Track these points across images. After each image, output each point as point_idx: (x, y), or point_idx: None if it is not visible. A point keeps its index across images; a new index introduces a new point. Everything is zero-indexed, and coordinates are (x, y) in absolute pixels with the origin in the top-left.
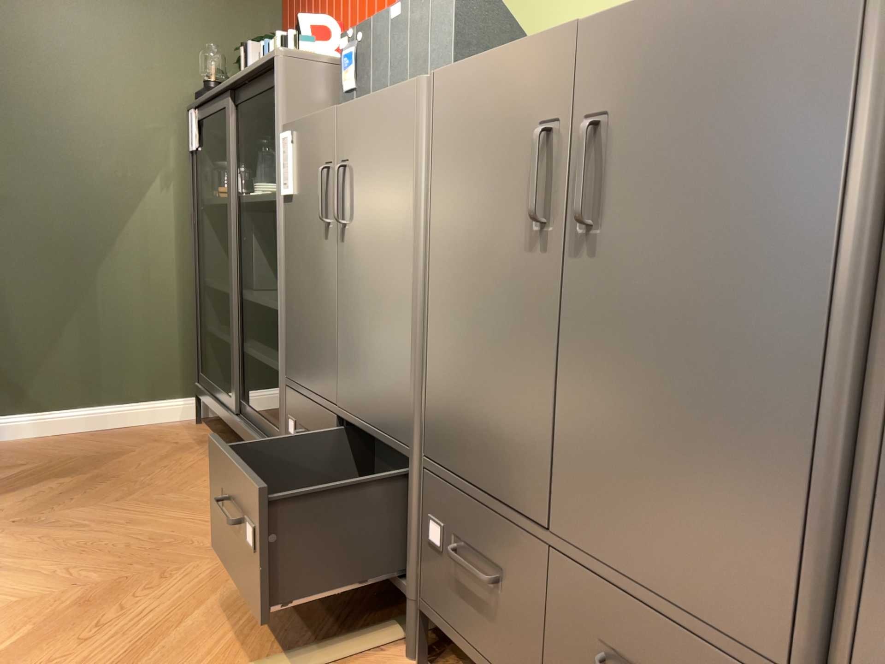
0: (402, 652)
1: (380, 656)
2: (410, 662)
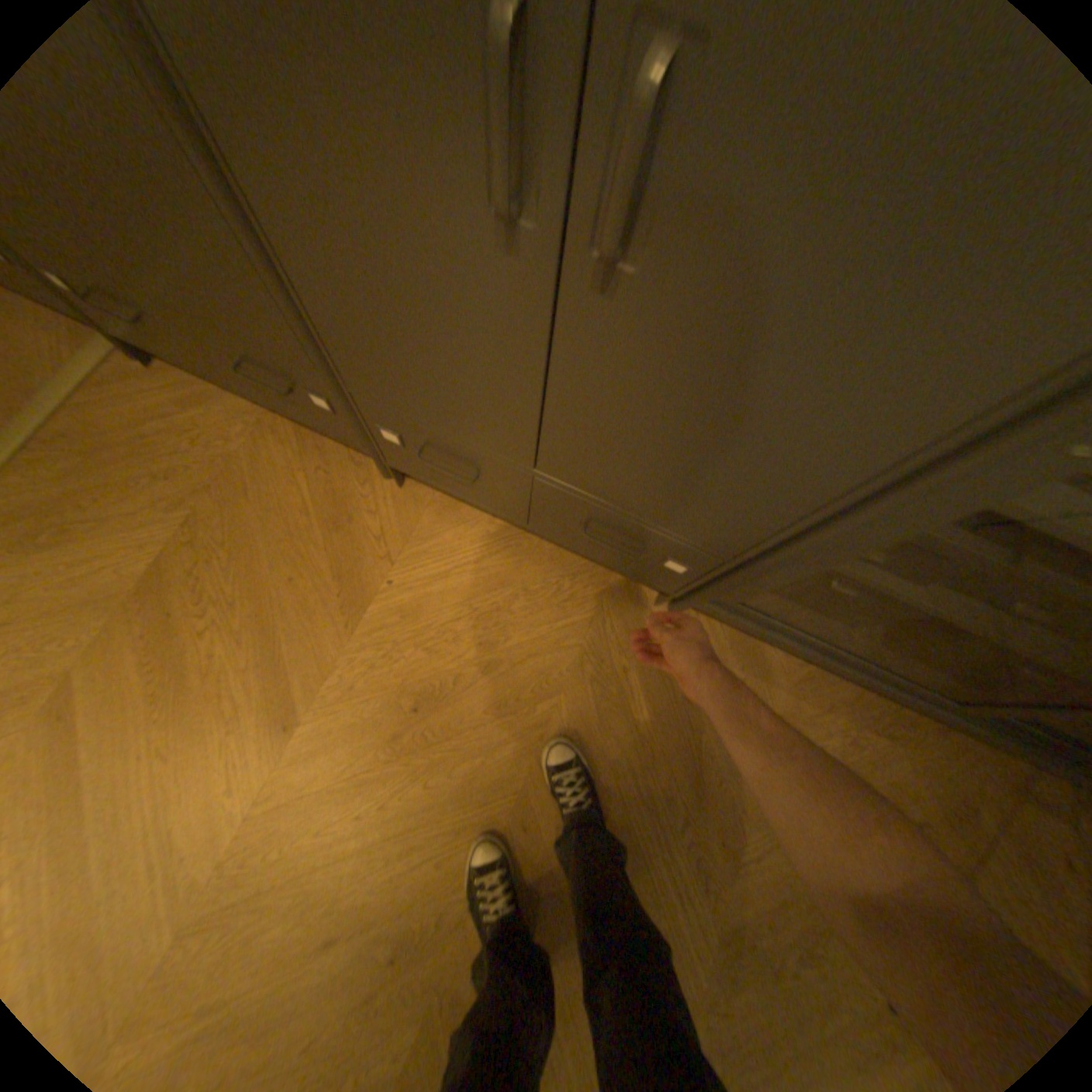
0: (127, 358)
1: (112, 369)
2: (137, 365)
